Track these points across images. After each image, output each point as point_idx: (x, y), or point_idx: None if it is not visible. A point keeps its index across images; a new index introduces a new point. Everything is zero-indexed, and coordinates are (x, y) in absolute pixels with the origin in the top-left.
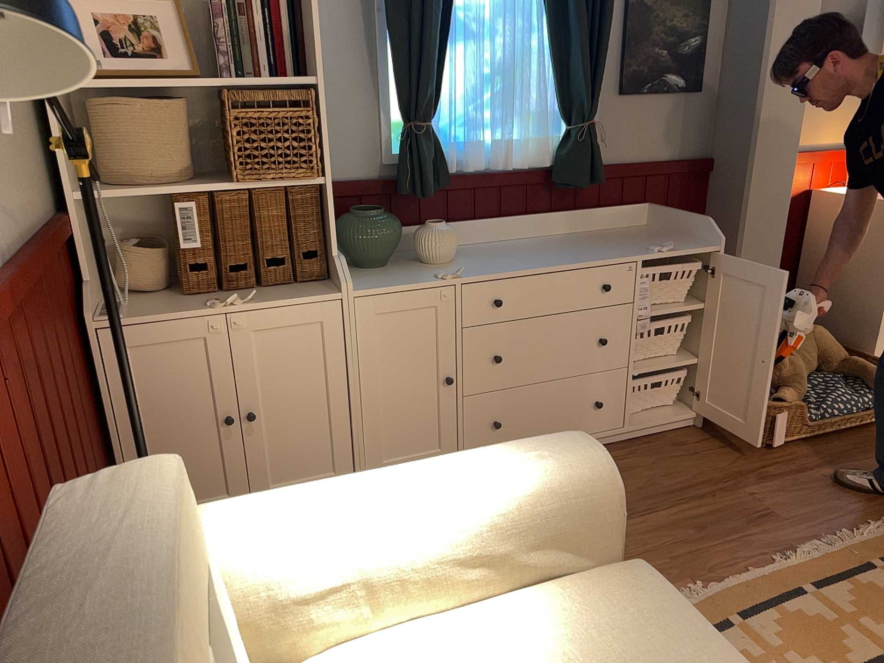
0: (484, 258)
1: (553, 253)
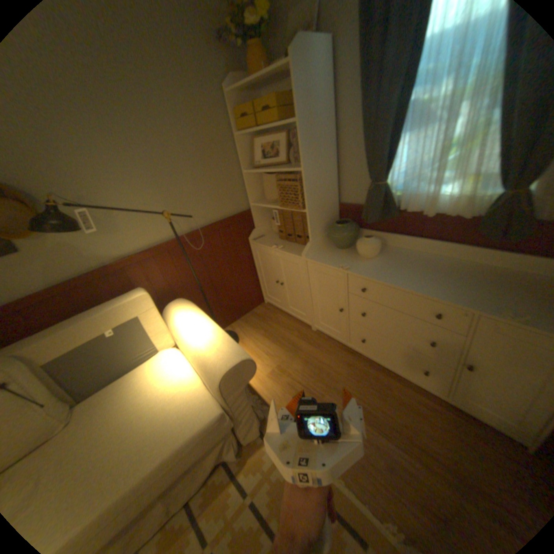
0: (391, 262)
1: (433, 276)
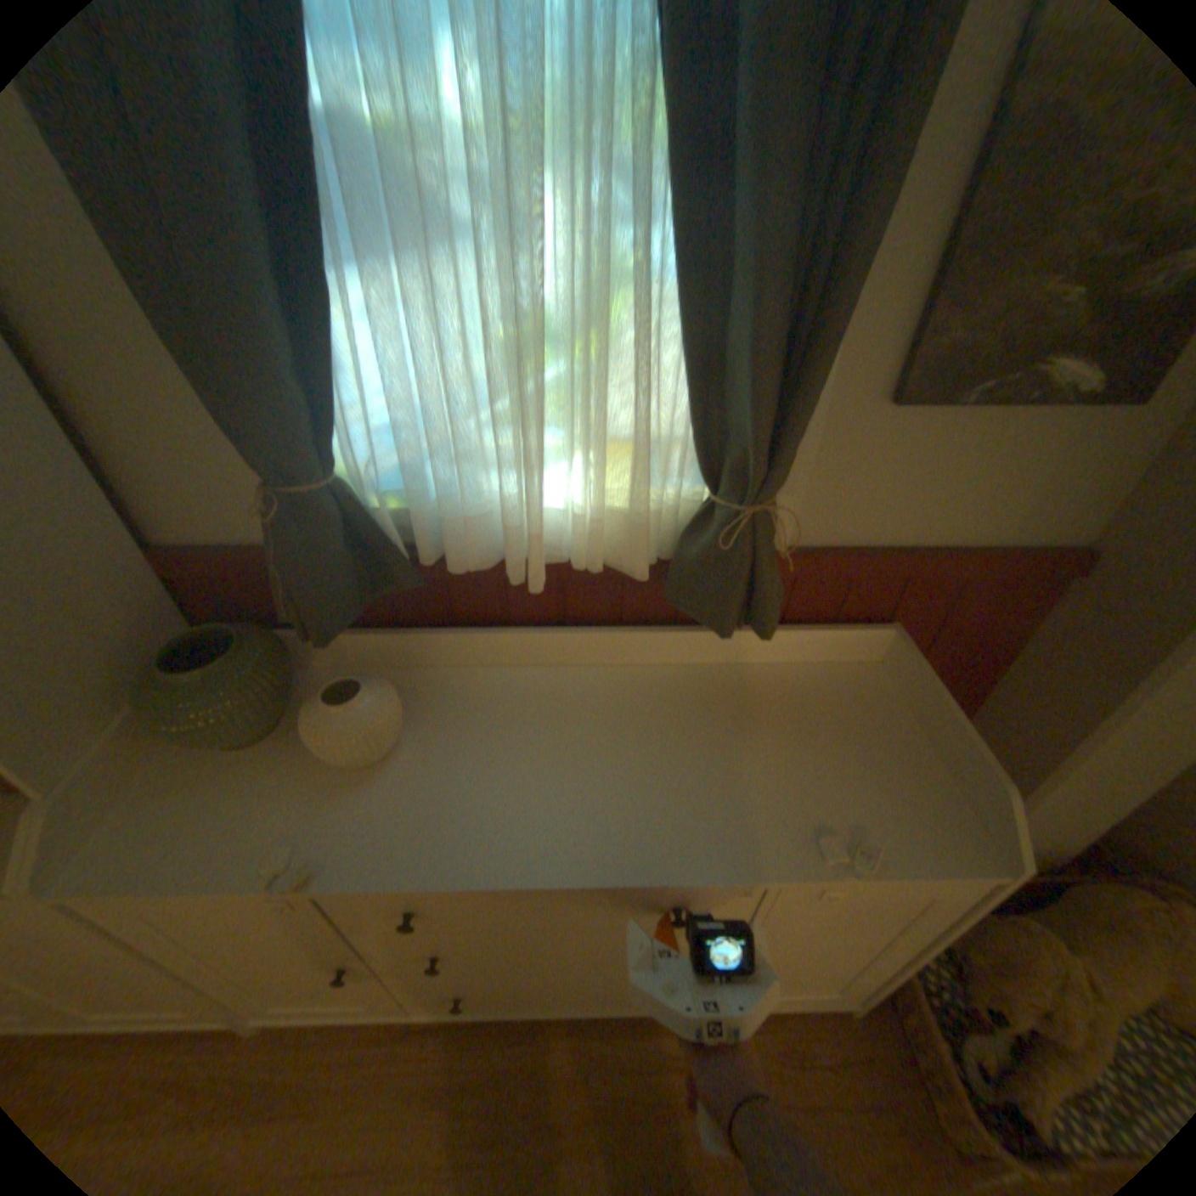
0: (459, 755)
1: (605, 772)
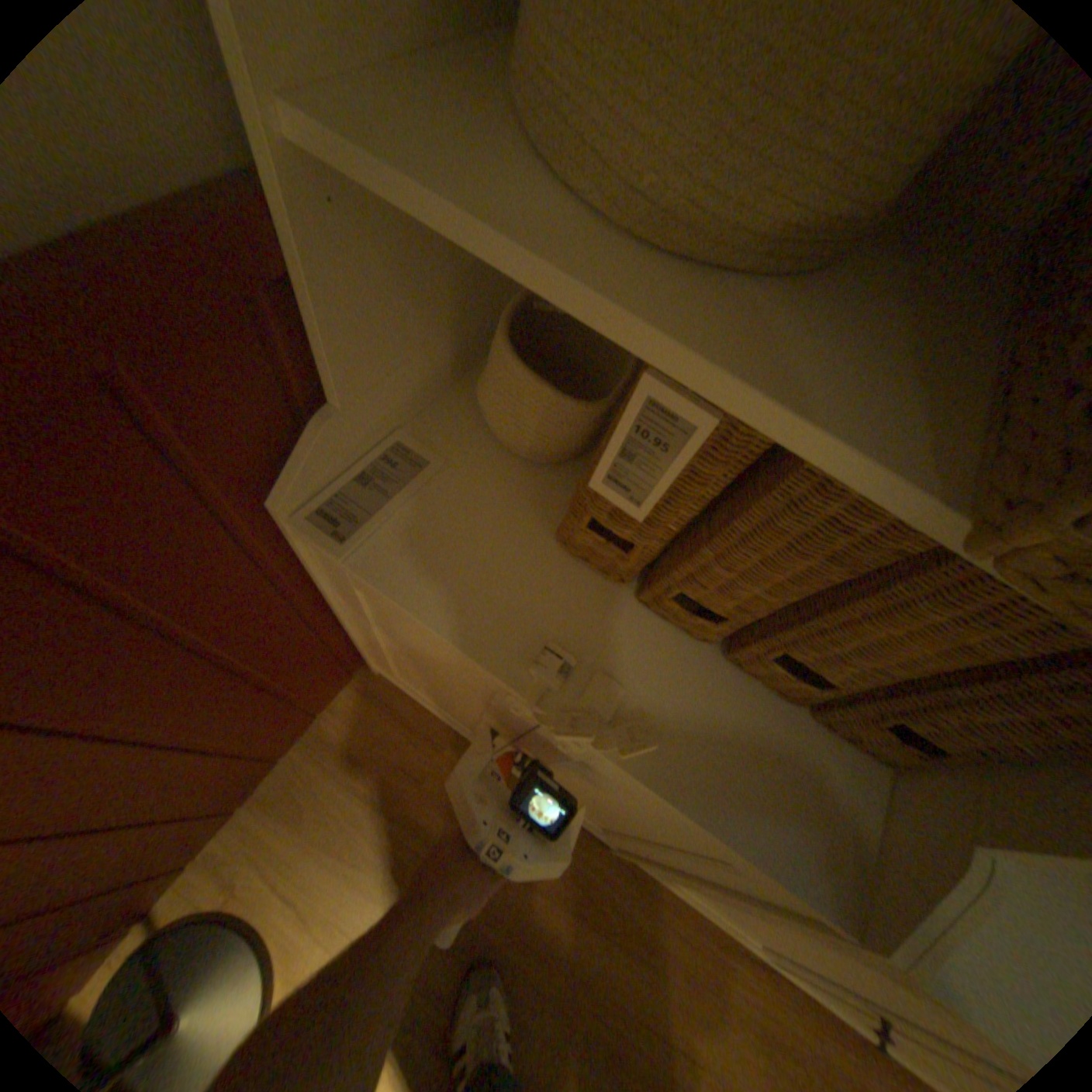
0: None
1: None
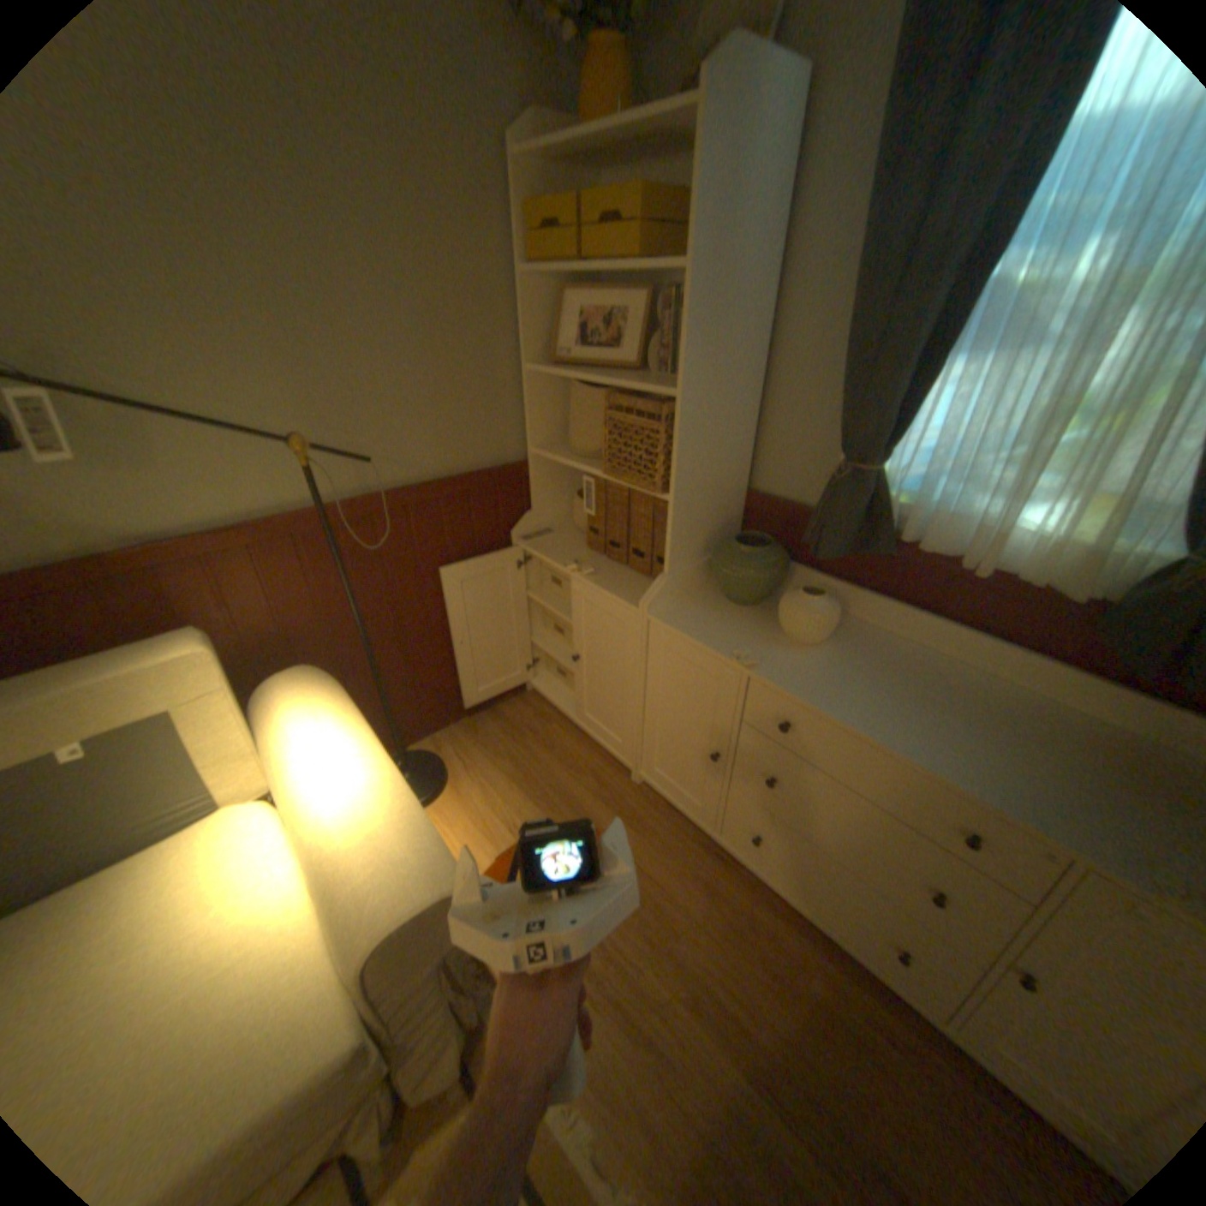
0: (859, 666)
1: (965, 727)
